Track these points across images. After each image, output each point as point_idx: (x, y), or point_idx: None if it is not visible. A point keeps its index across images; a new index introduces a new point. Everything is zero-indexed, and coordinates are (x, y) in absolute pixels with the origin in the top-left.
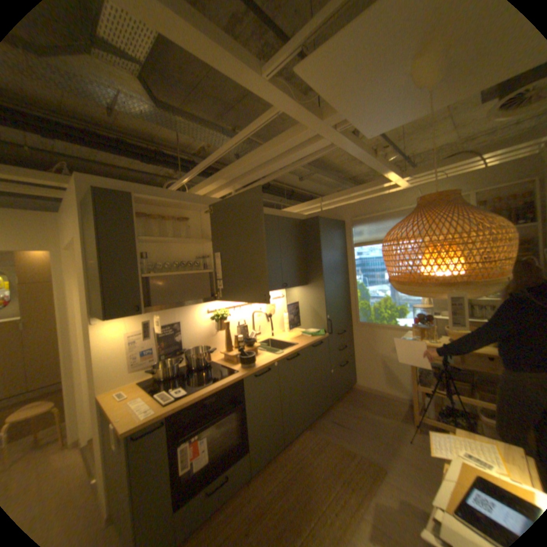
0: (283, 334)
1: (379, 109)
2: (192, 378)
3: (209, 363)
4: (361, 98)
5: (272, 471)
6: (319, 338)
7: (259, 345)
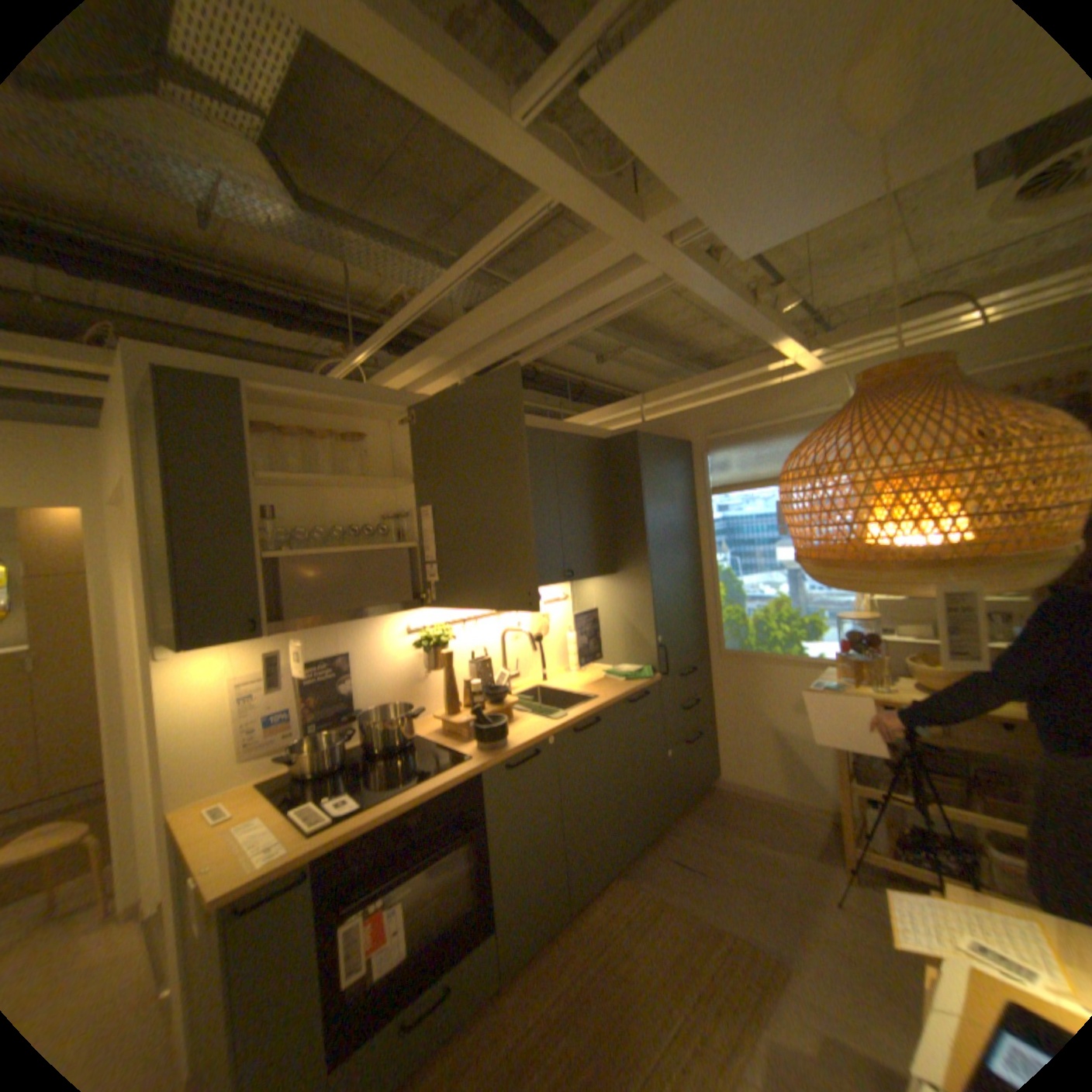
0: (566, 677)
1: (766, 189)
2: (374, 772)
3: (411, 740)
4: (727, 165)
5: (545, 970)
6: (641, 685)
7: (516, 700)
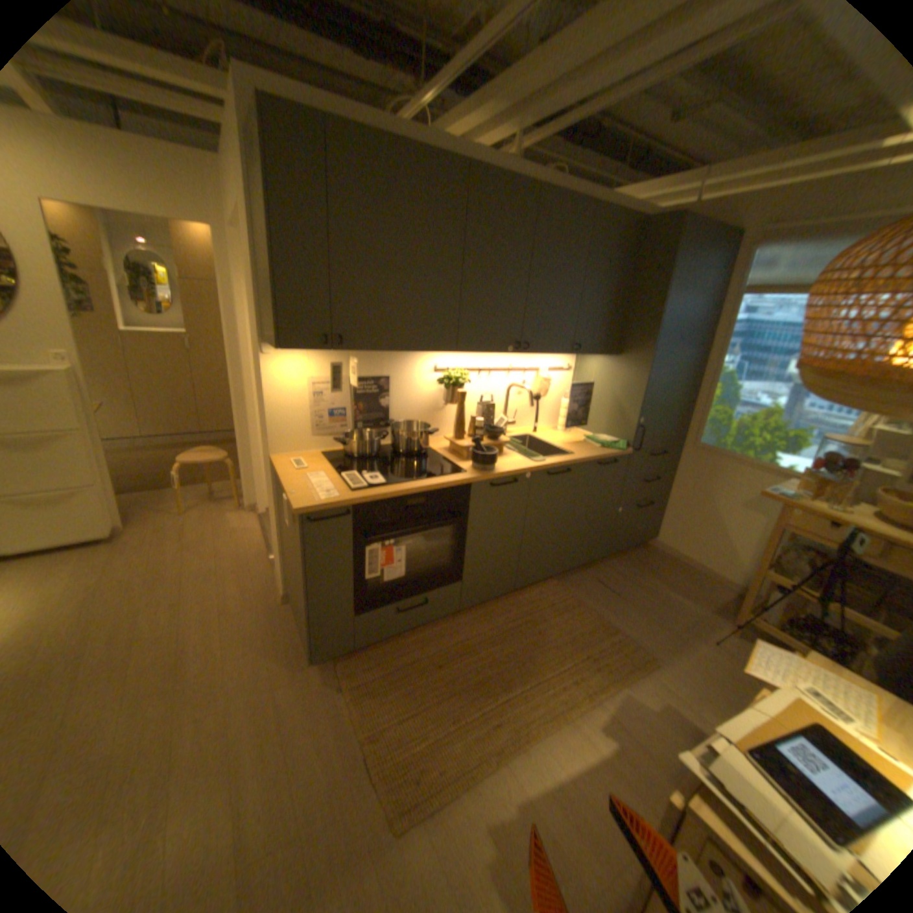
0: (551, 434)
1: None
2: (397, 464)
3: (425, 450)
4: None
5: (489, 612)
6: (612, 453)
7: (507, 441)
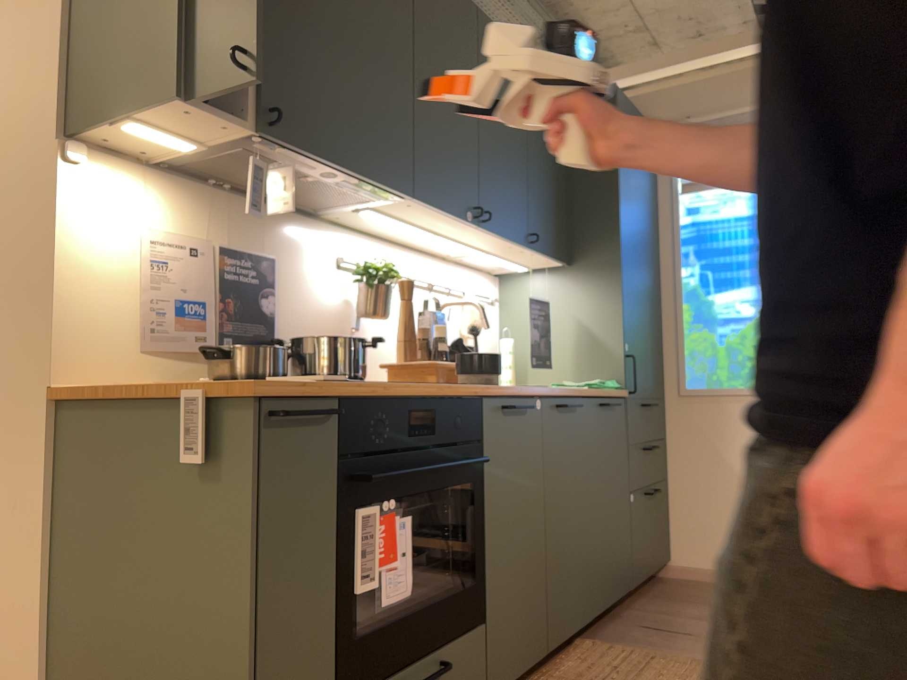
0: None
1: None
2: None
3: None
4: None
5: None
6: (611, 393)
7: None
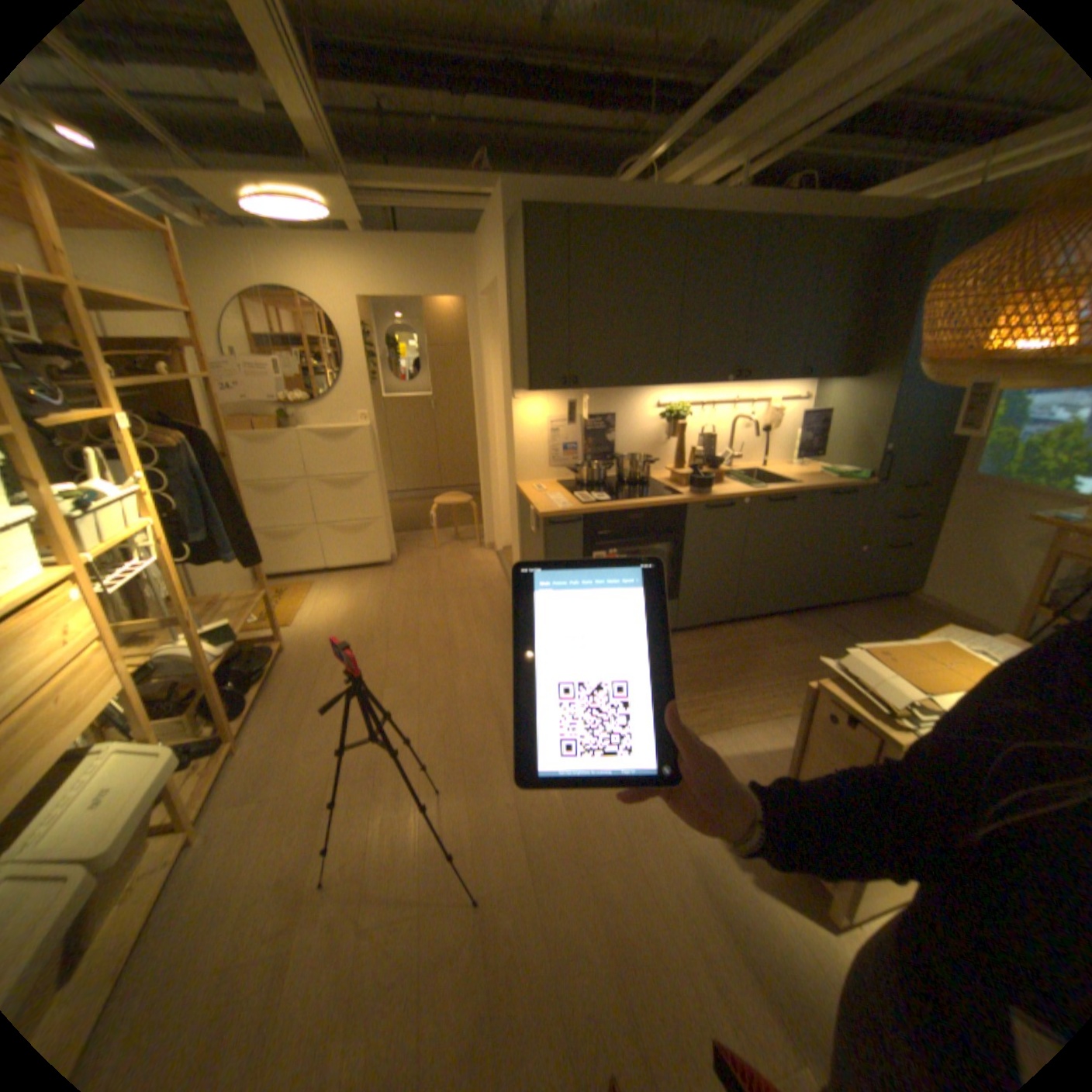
0: (783, 467)
1: None
2: (619, 492)
3: (646, 480)
4: None
5: (706, 636)
6: (850, 483)
7: (731, 474)
